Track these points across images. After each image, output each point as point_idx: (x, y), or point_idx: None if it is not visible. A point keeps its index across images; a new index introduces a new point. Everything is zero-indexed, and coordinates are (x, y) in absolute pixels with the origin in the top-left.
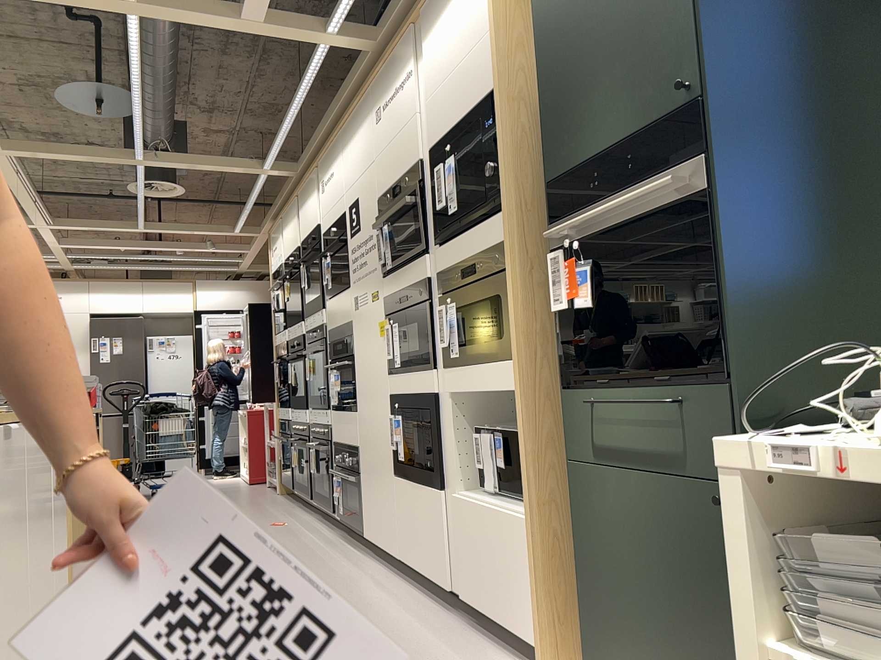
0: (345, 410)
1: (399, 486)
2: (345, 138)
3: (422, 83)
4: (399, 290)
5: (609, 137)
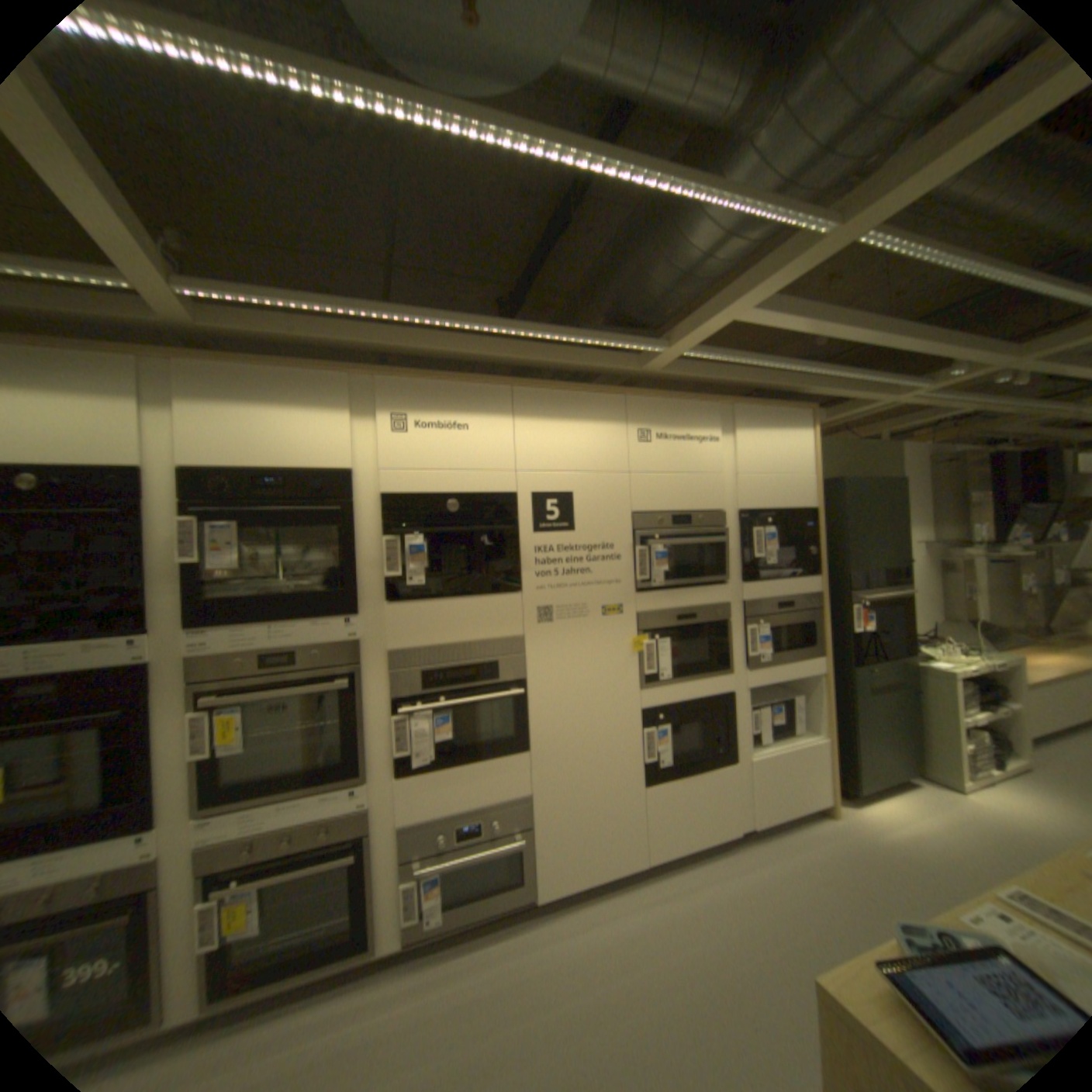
0: (476, 762)
1: (657, 794)
2: (527, 405)
3: (726, 454)
4: (674, 609)
5: (880, 565)
